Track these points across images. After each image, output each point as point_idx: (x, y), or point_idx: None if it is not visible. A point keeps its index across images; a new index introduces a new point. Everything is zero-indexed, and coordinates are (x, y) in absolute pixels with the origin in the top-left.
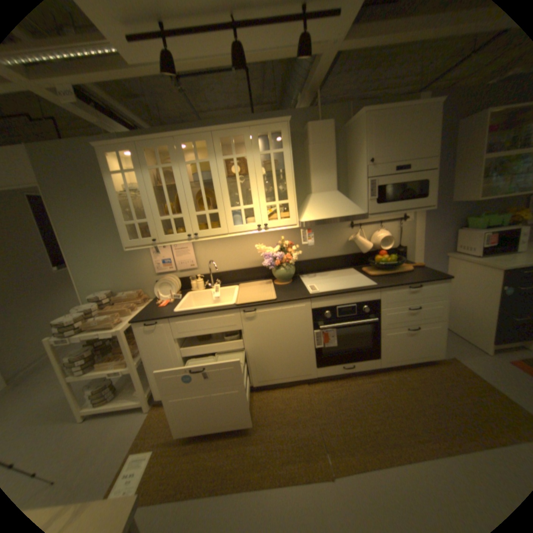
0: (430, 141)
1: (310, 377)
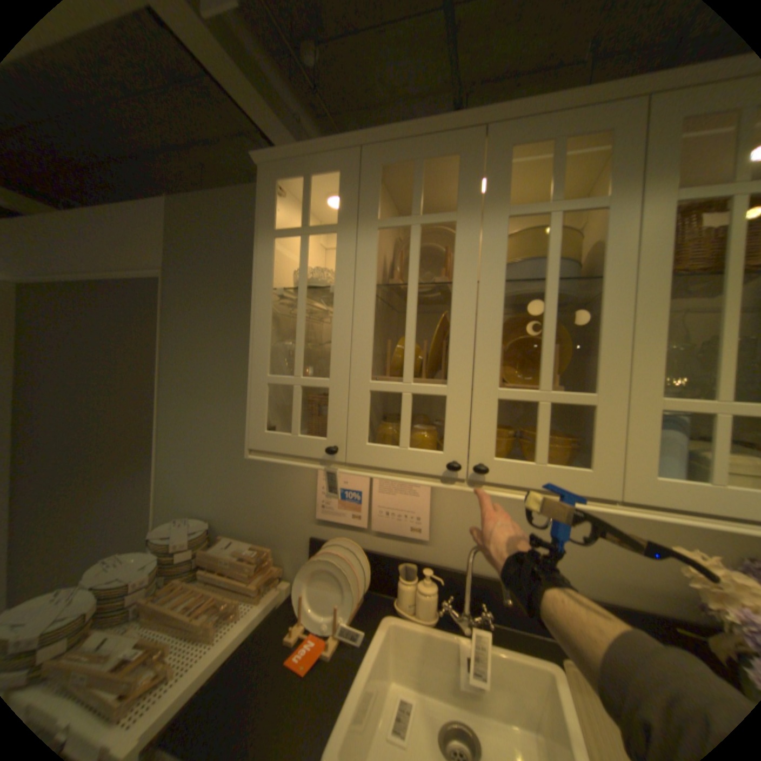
0: None
1: None
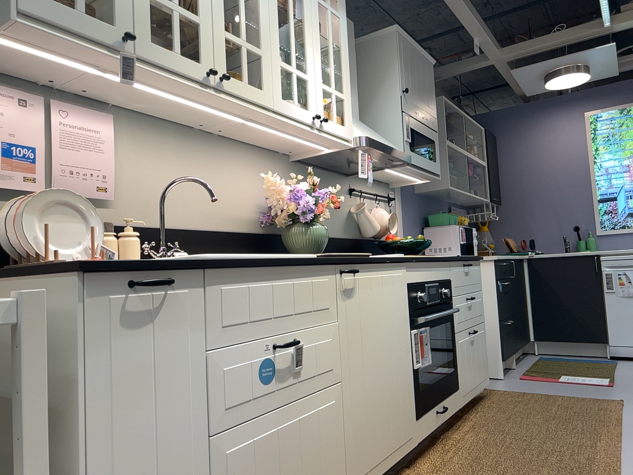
0: (432, 99)
1: (411, 443)
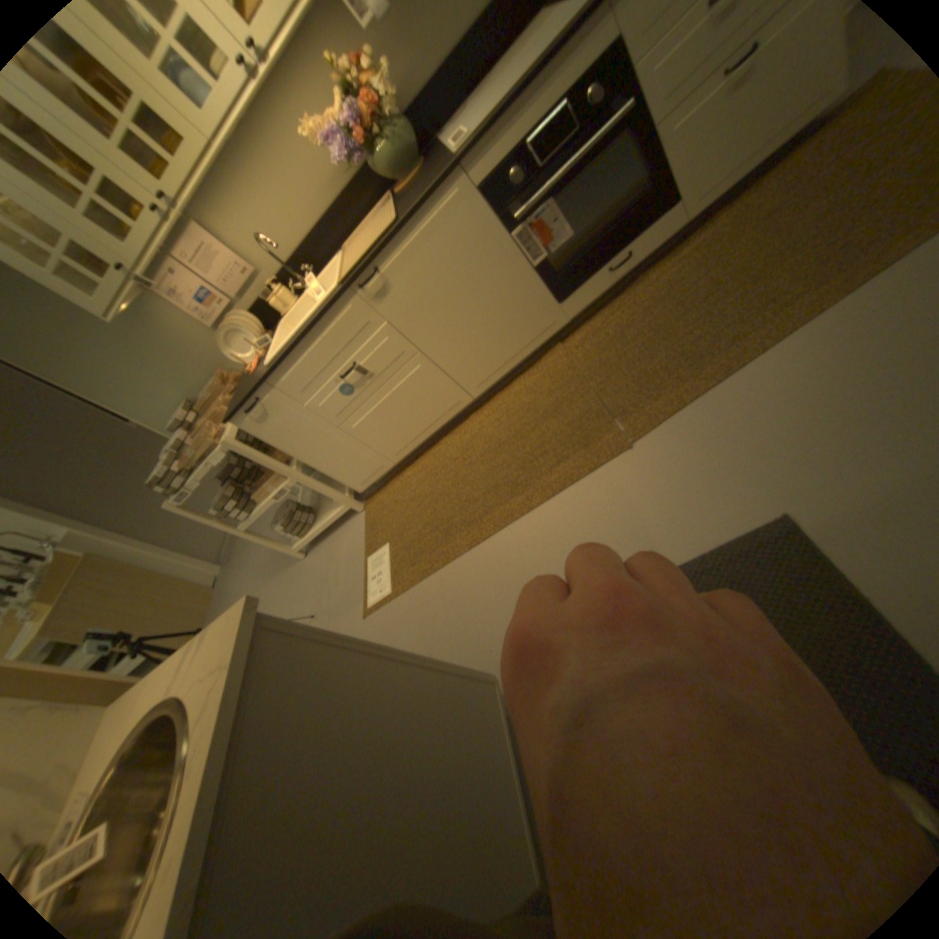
0: None
1: (556, 325)
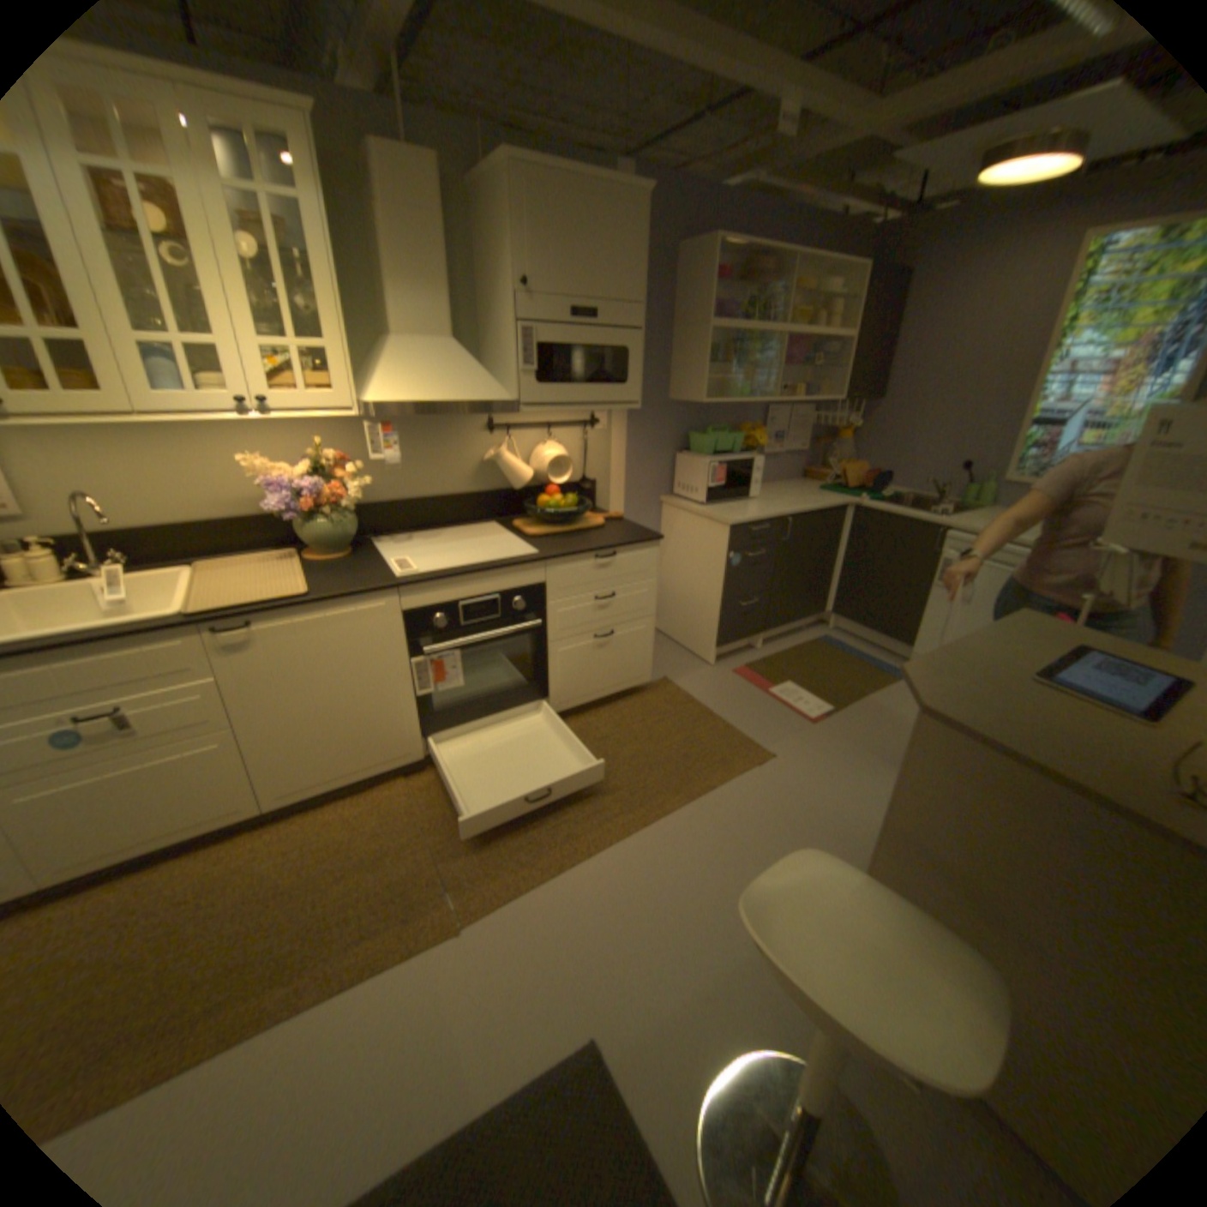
0: (630, 268)
1: (408, 759)
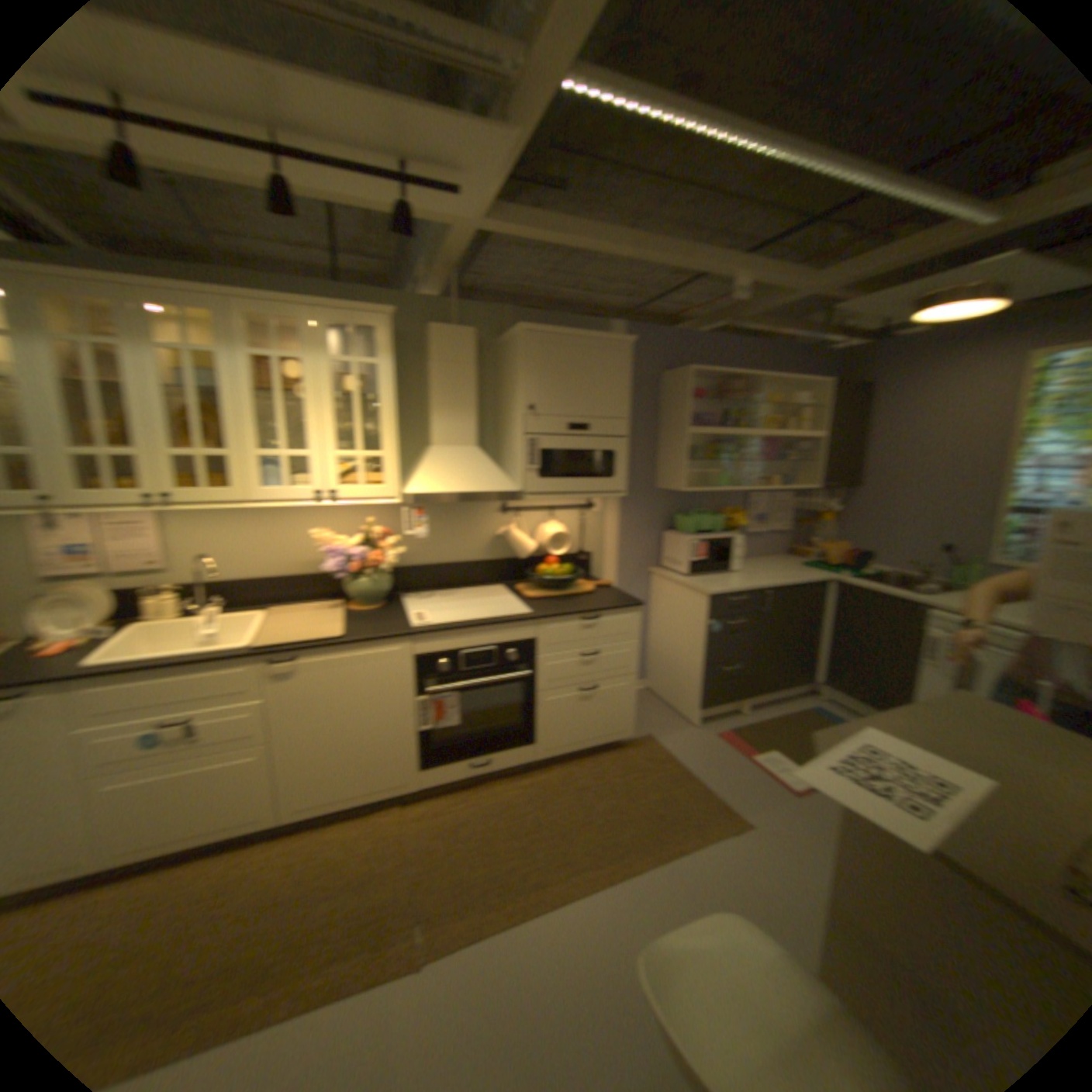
0: (619, 394)
1: (408, 788)
